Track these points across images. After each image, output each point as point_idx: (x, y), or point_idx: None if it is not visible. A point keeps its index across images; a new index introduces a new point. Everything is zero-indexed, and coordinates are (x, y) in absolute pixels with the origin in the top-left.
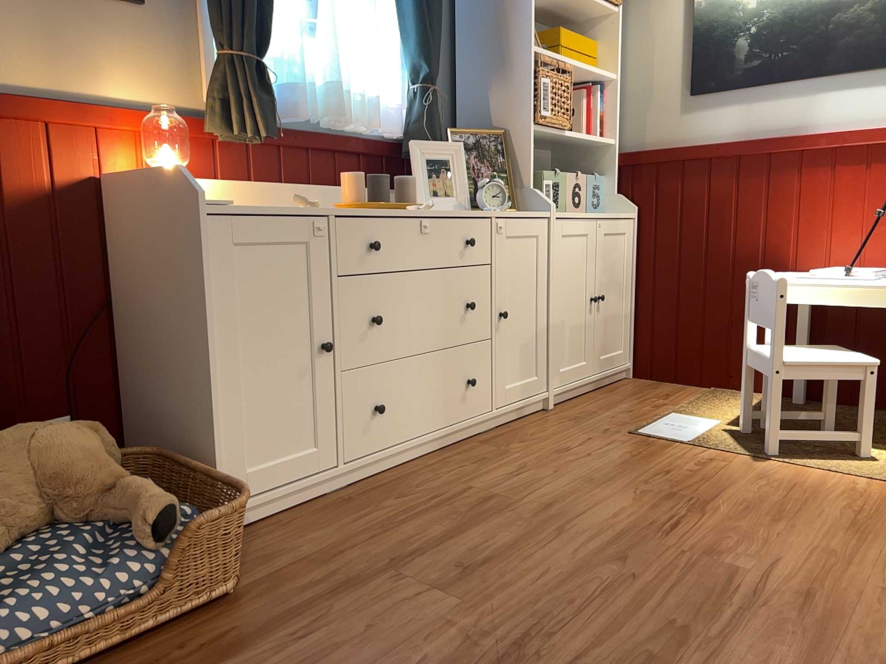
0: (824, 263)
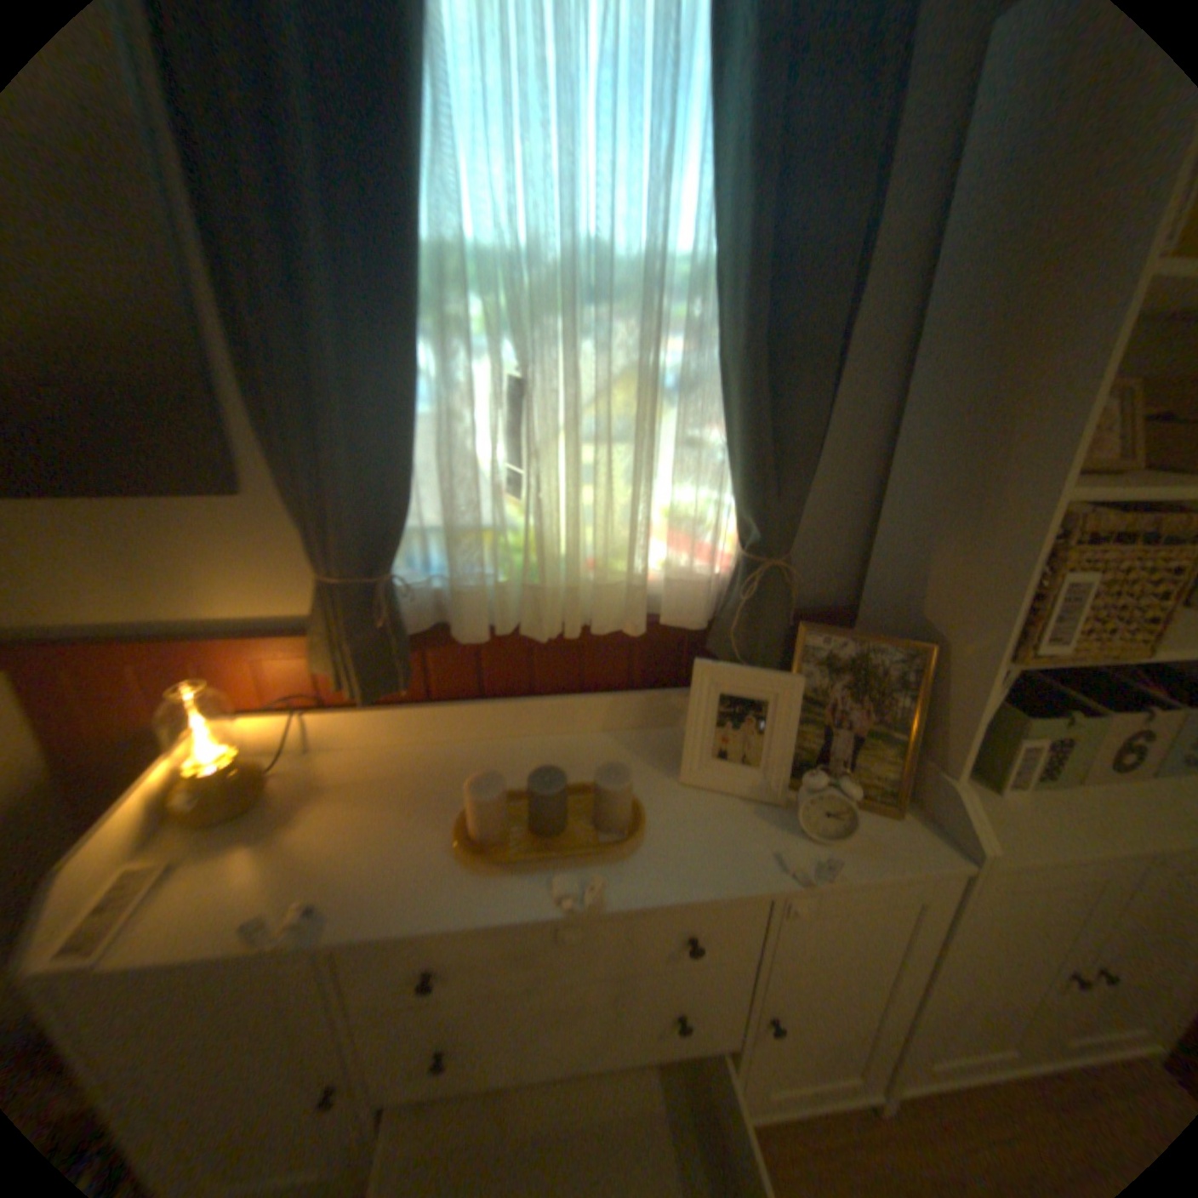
0: None
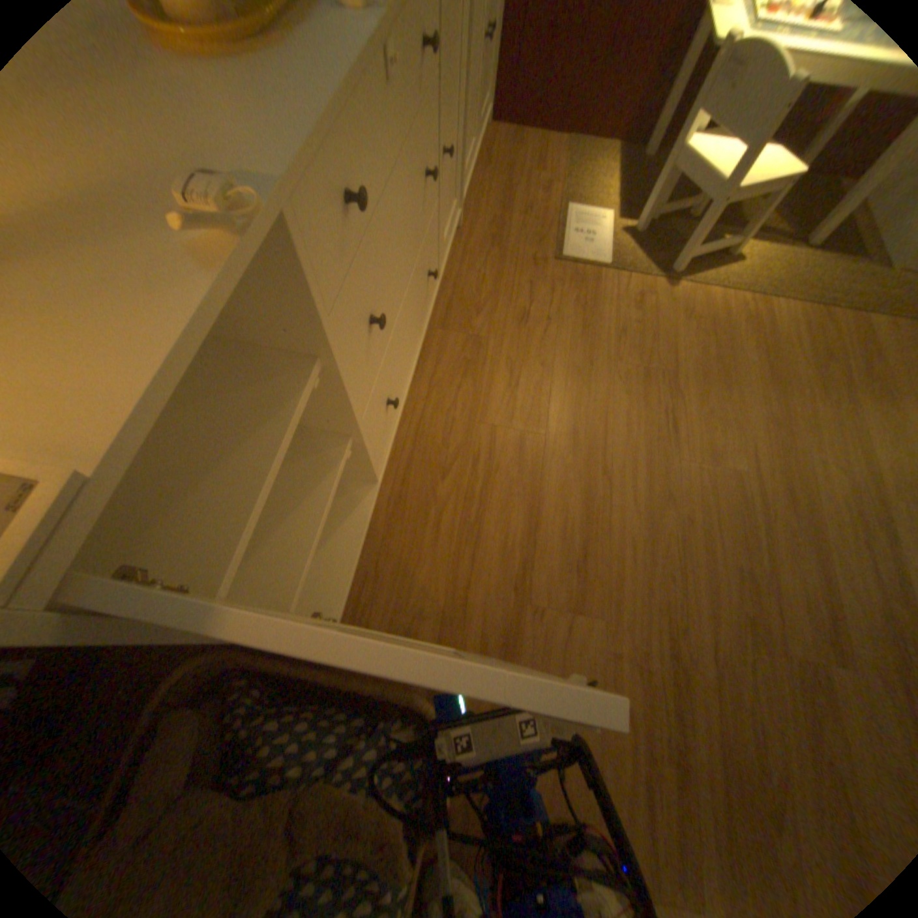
0: None
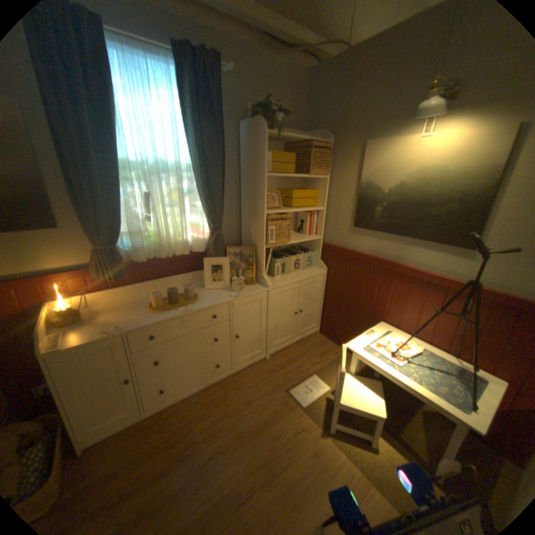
0: (400, 326)
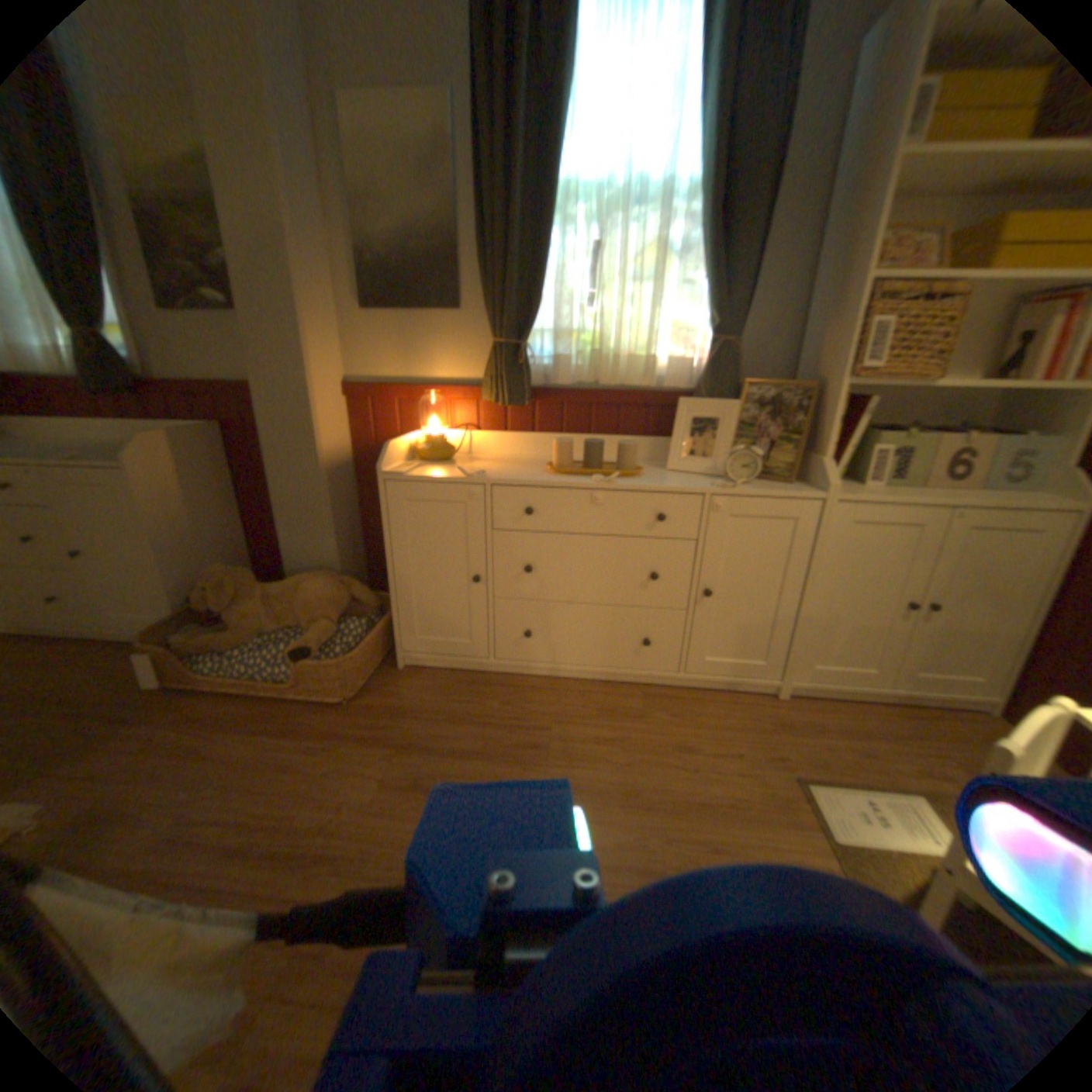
0: None
